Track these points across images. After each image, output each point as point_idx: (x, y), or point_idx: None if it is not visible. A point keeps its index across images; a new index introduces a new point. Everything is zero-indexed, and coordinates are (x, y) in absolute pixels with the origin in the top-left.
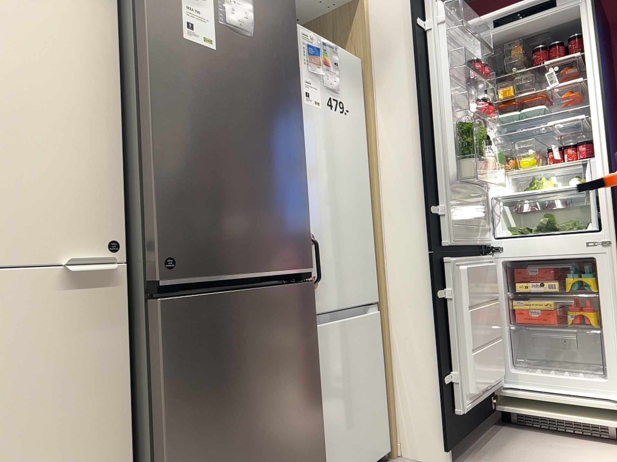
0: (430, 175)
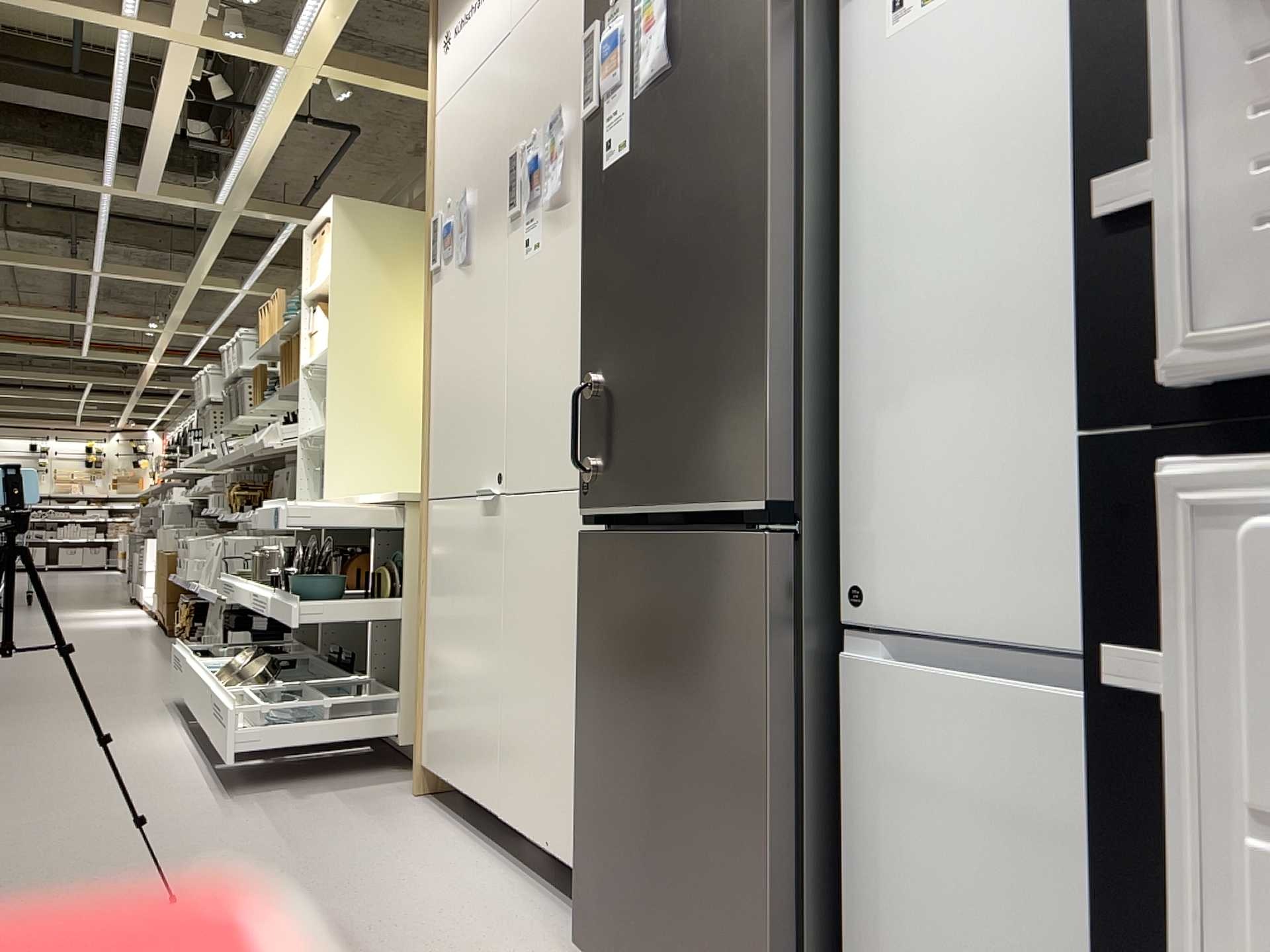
0: (1136, 6)
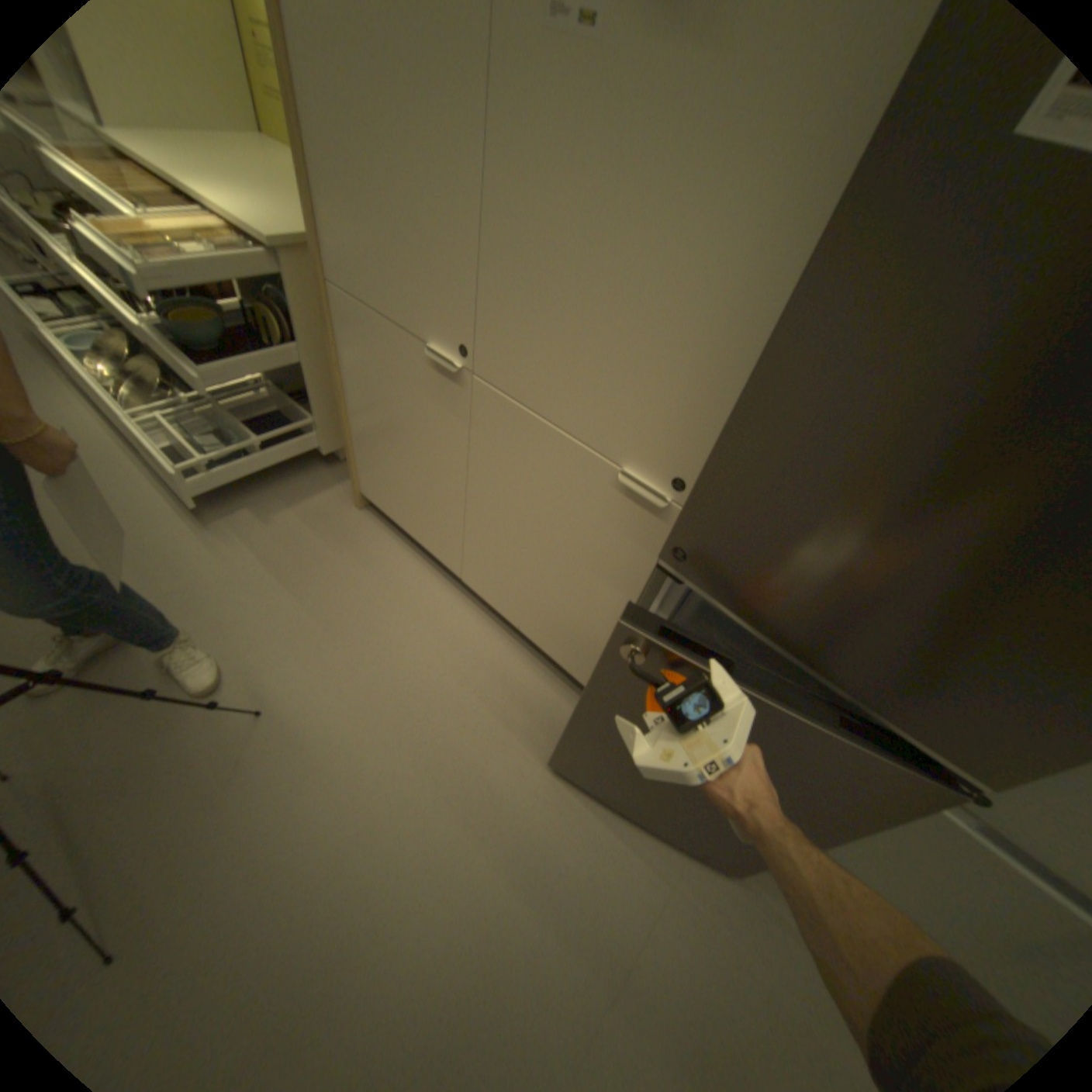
0: None
